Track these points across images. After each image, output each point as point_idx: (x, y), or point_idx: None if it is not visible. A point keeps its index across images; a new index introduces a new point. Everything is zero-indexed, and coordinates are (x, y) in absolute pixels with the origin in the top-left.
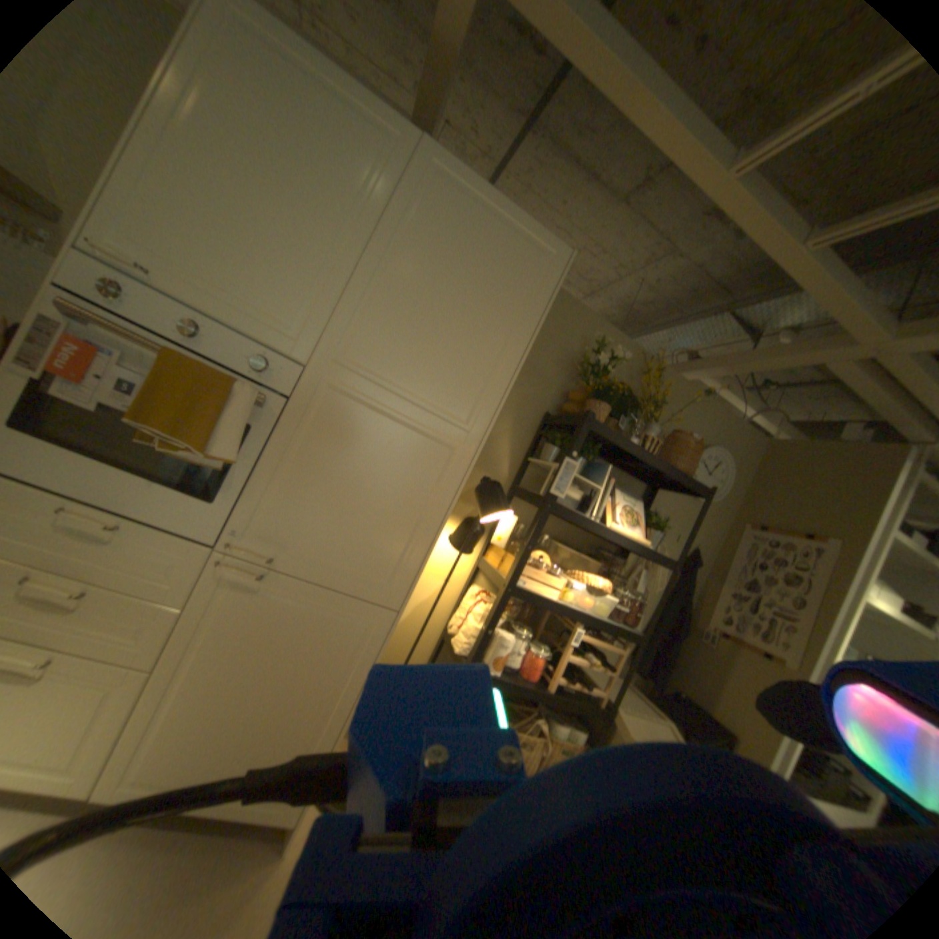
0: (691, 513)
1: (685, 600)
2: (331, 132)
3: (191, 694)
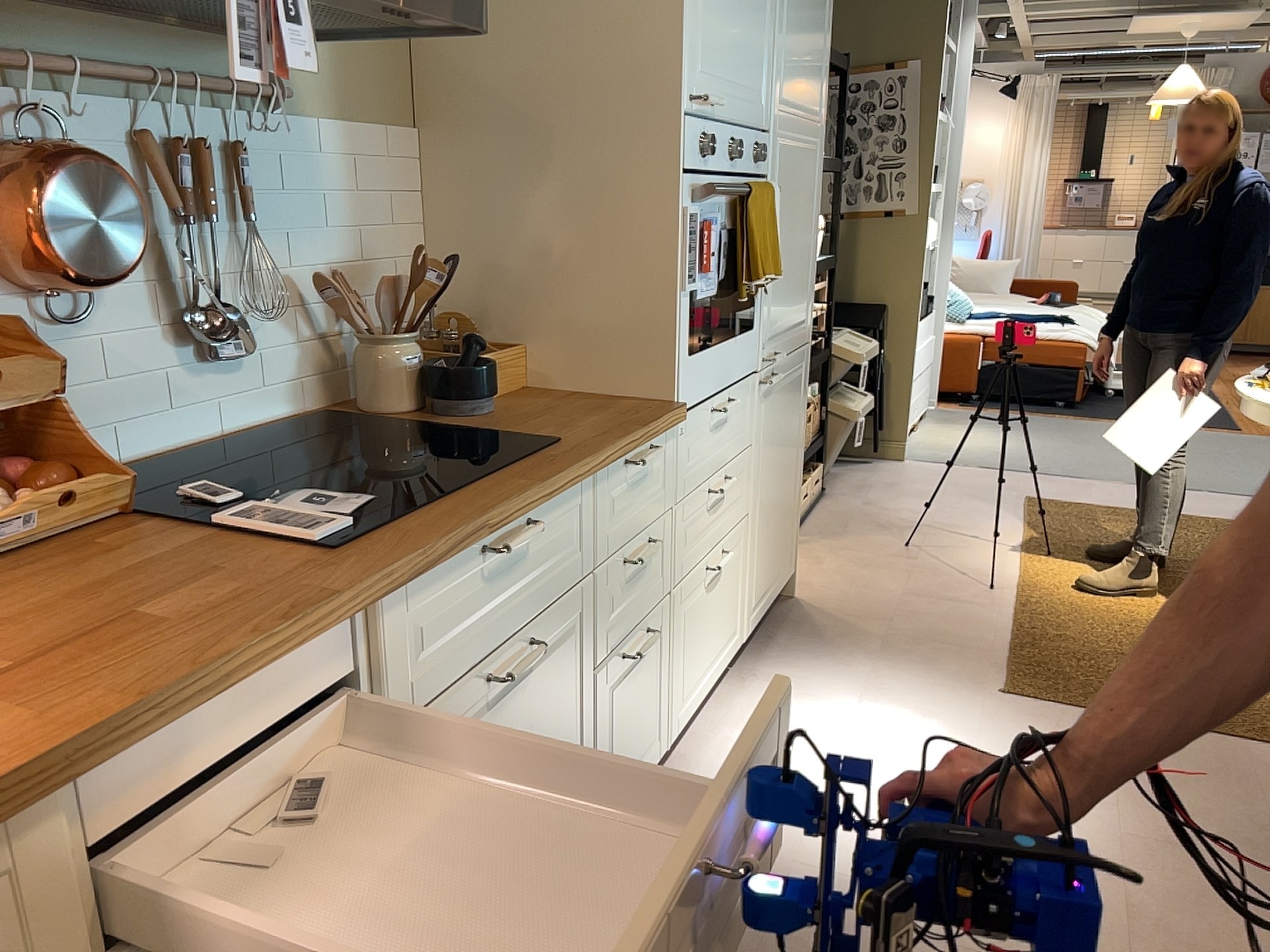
0: None
1: None
2: None
3: (761, 507)
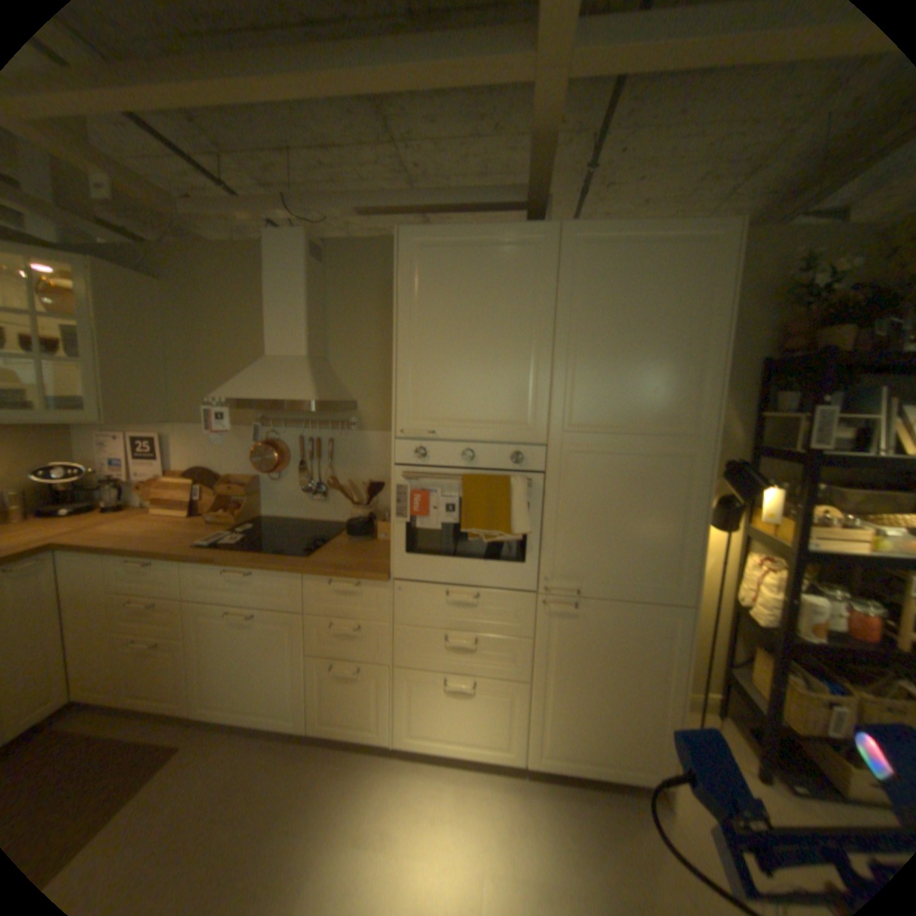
0: None
1: None
2: (496, 271)
3: (560, 692)
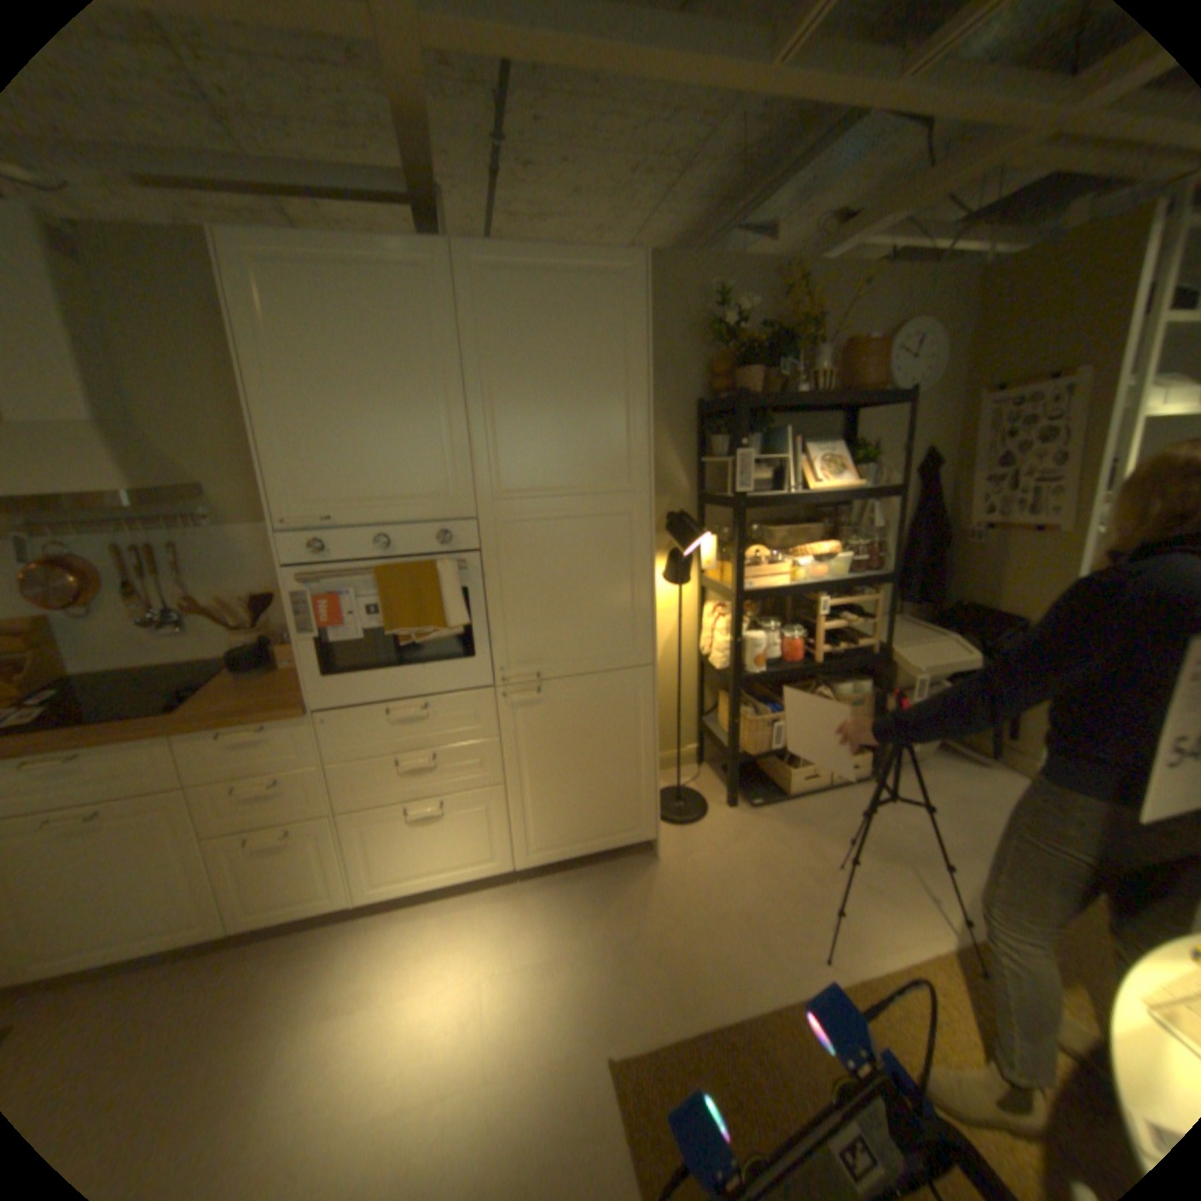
0: (905, 412)
1: (931, 507)
2: (375, 302)
3: (536, 783)
